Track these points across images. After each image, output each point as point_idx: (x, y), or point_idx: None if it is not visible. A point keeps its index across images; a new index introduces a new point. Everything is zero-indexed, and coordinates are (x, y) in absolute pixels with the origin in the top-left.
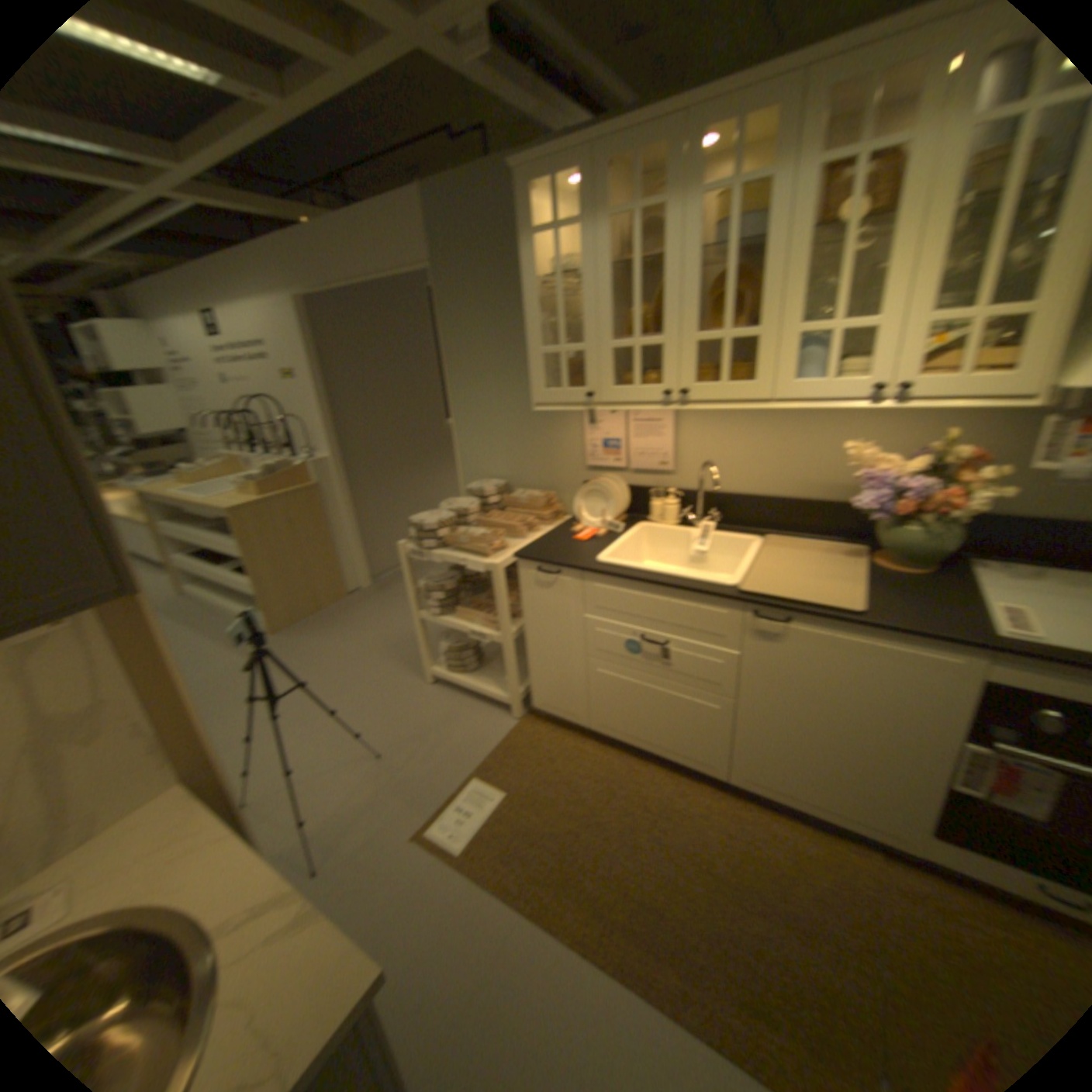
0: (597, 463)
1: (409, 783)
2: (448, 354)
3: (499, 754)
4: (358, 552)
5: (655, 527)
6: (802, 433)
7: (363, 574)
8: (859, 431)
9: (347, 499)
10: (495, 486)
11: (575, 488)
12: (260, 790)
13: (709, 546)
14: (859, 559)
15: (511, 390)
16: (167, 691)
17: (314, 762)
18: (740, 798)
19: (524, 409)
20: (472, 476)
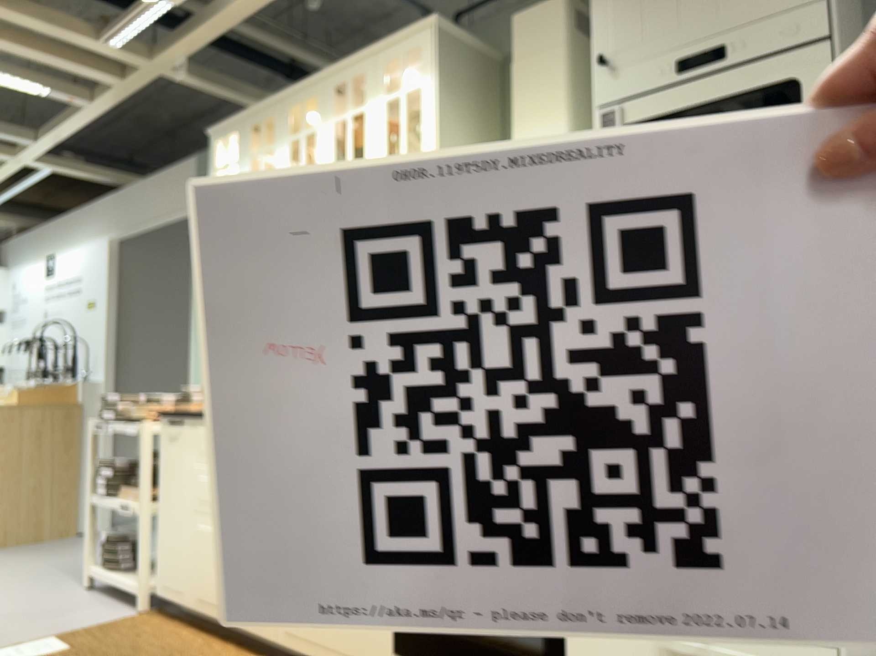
0: None
1: None
2: None
3: (88, 630)
4: None
5: None
6: None
7: None
8: None
9: None
10: None
11: None
12: None
13: None
14: None
15: None
16: None
17: None
18: None
19: None
20: None
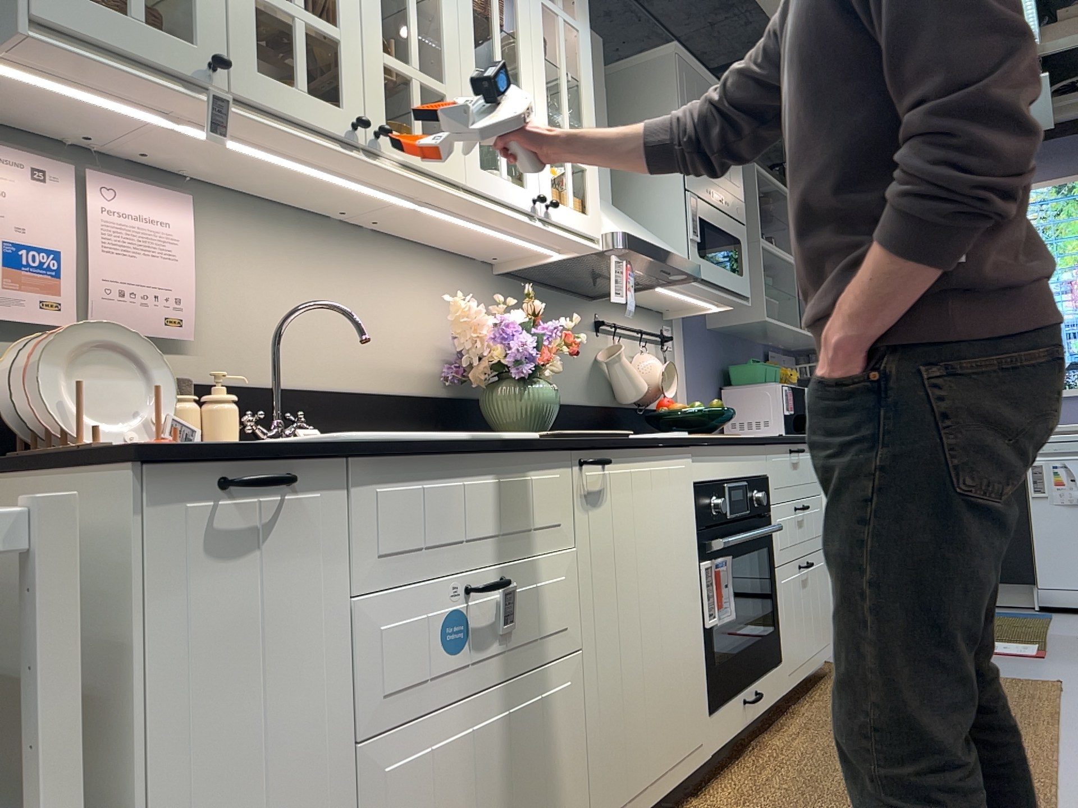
0: None
1: None
2: None
3: None
4: None
5: None
6: (363, 294)
7: None
8: (413, 299)
9: None
10: None
11: None
12: None
13: None
14: None
15: None
16: None
17: None
18: None
19: None
20: None
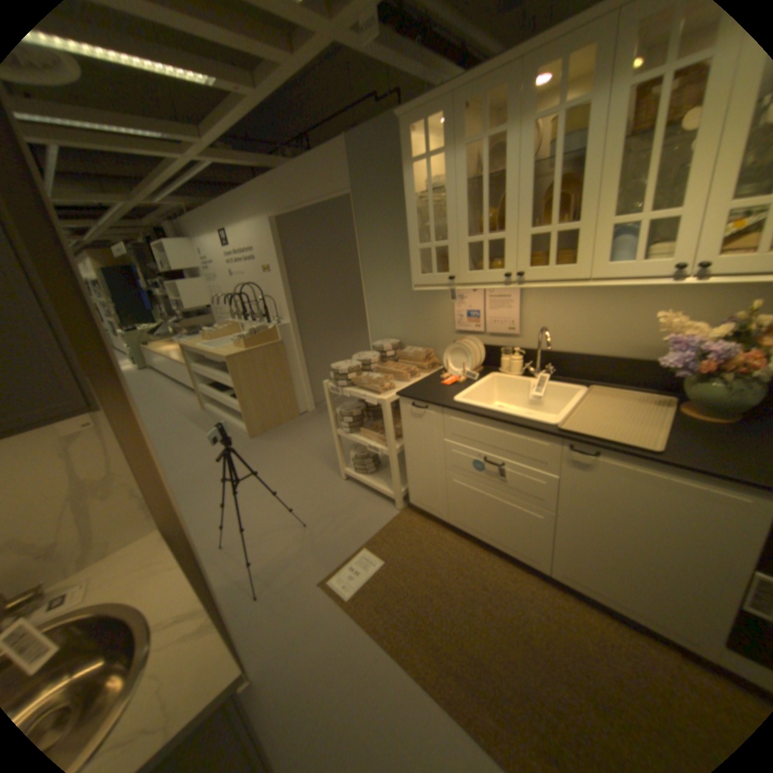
0: (460, 329)
1: (318, 547)
2: (359, 252)
3: (380, 534)
4: (303, 388)
5: (501, 377)
6: (621, 306)
7: (306, 403)
8: (670, 304)
9: (297, 352)
10: (389, 345)
11: (444, 347)
12: (227, 540)
13: (542, 393)
14: (665, 408)
15: (400, 276)
16: (145, 473)
17: (261, 526)
18: (558, 590)
19: (409, 290)
20: (374, 338)
